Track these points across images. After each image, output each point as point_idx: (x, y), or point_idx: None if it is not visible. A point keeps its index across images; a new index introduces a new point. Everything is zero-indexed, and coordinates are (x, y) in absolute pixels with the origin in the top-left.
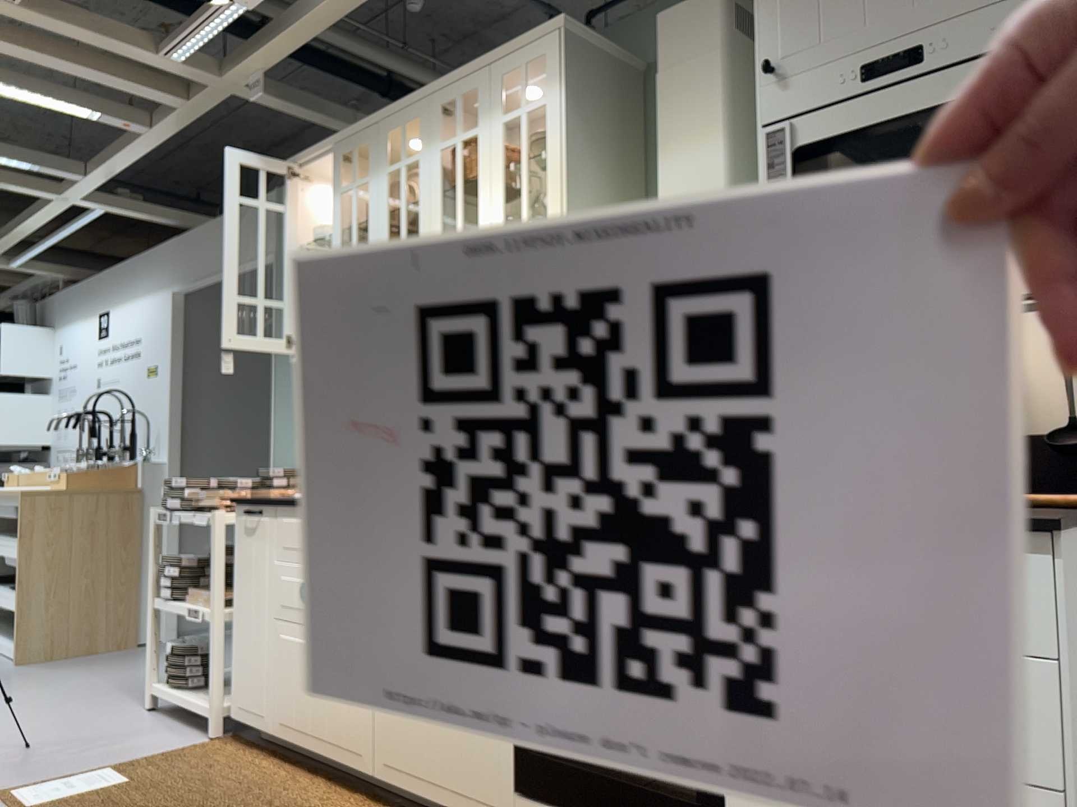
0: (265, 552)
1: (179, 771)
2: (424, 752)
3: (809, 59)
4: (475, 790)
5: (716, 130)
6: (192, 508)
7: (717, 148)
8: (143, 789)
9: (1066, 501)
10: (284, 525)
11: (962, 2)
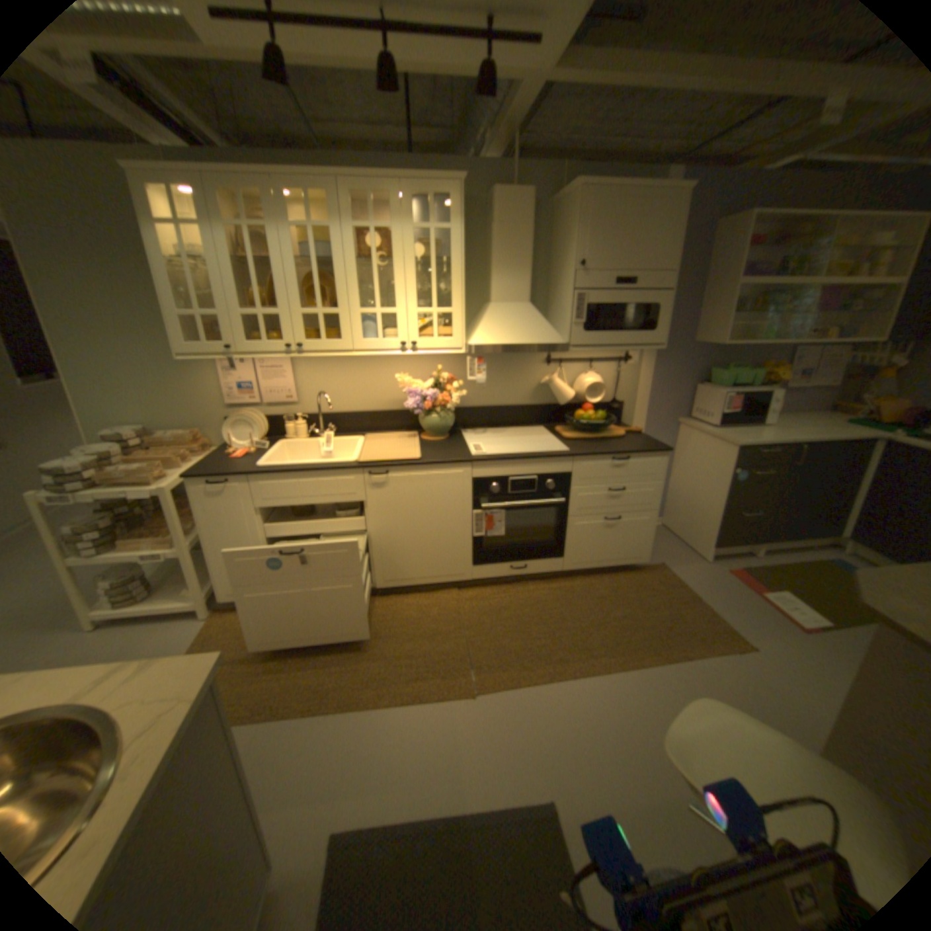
0: (240, 507)
1: (235, 647)
2: (416, 570)
3: (599, 266)
4: (451, 573)
5: (528, 270)
6: (88, 487)
7: (528, 279)
8: (239, 667)
9: (623, 428)
10: (264, 488)
11: (653, 267)
